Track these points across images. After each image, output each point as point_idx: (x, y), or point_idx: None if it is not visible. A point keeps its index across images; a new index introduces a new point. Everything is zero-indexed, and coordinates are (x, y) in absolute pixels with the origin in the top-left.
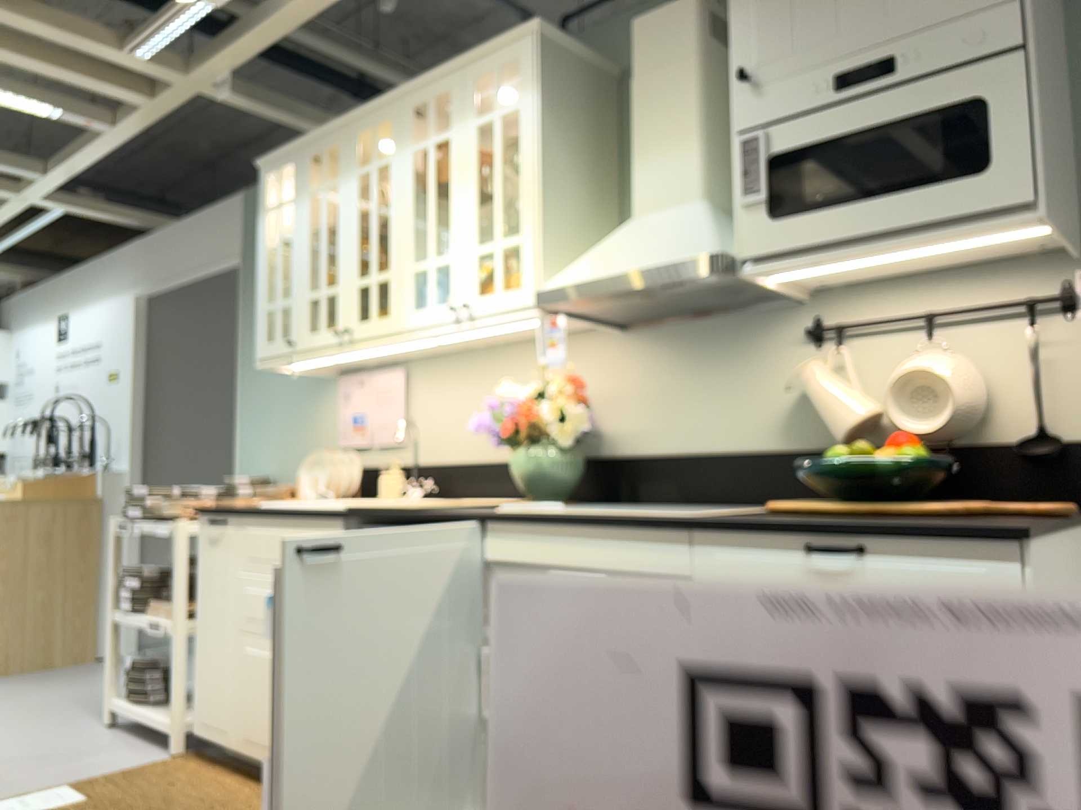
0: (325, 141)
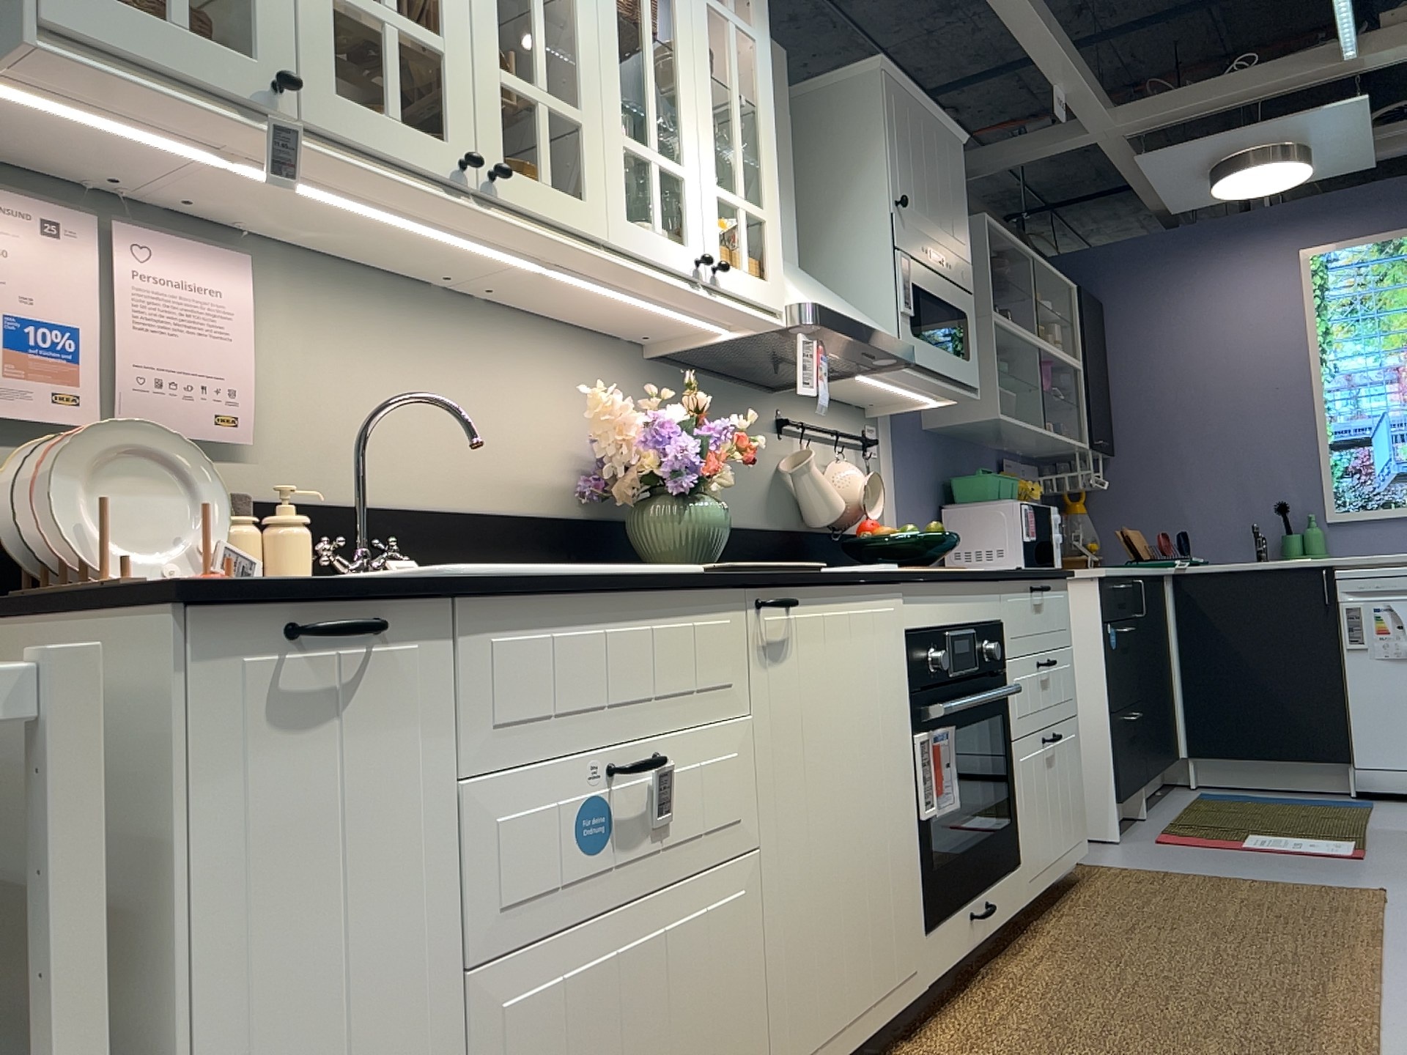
0: None
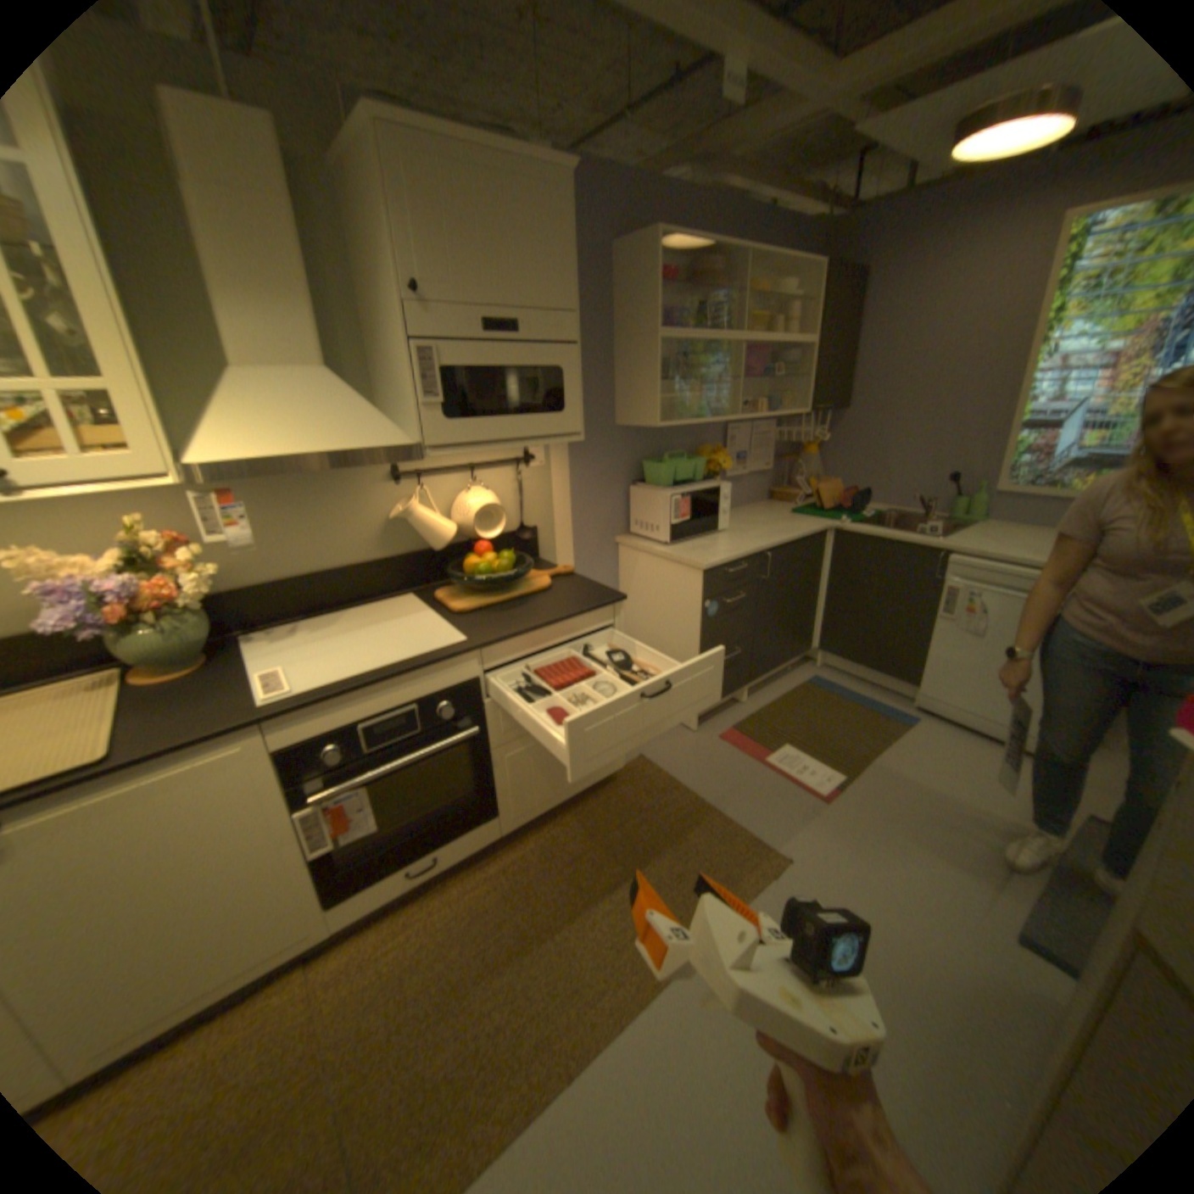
0: None
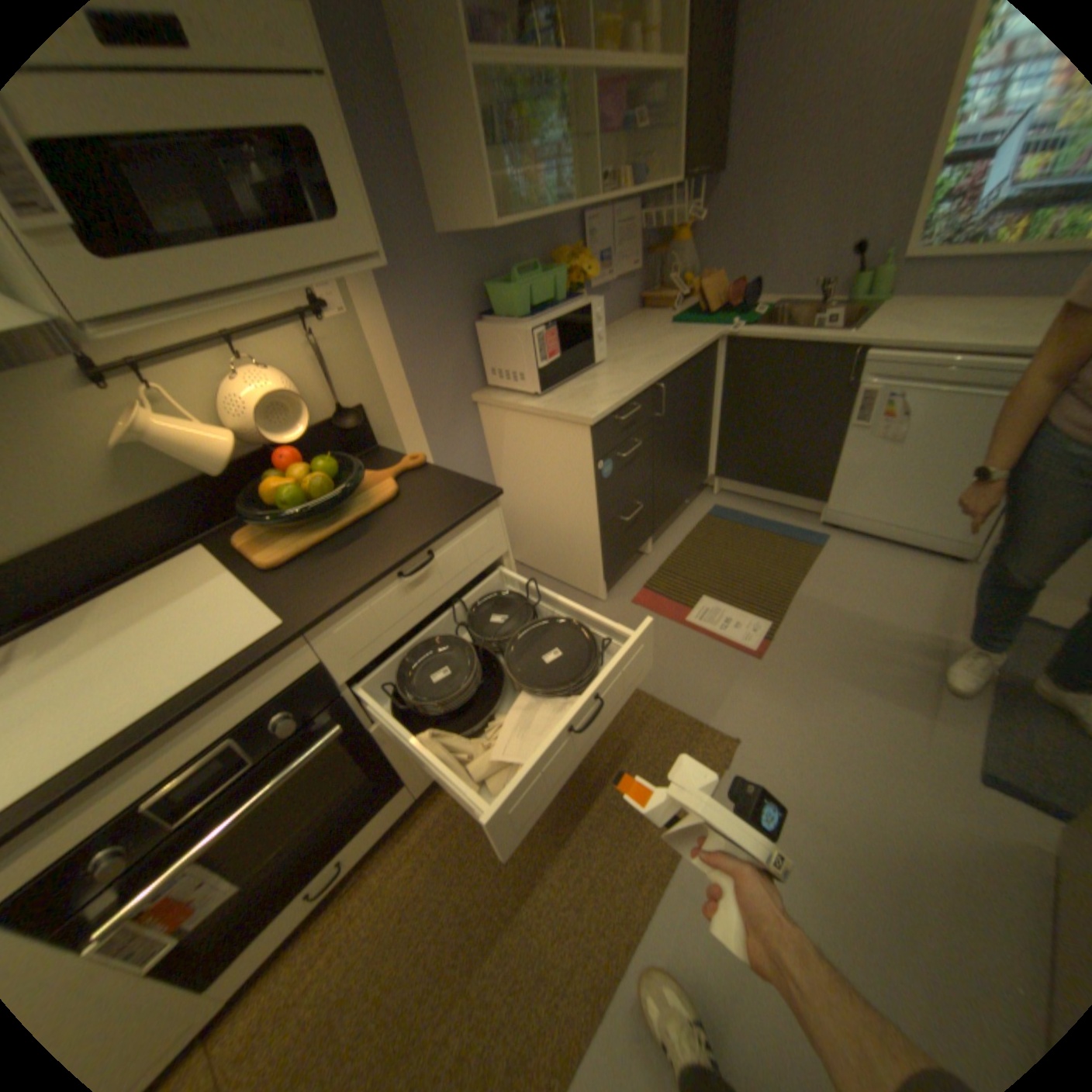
0: None
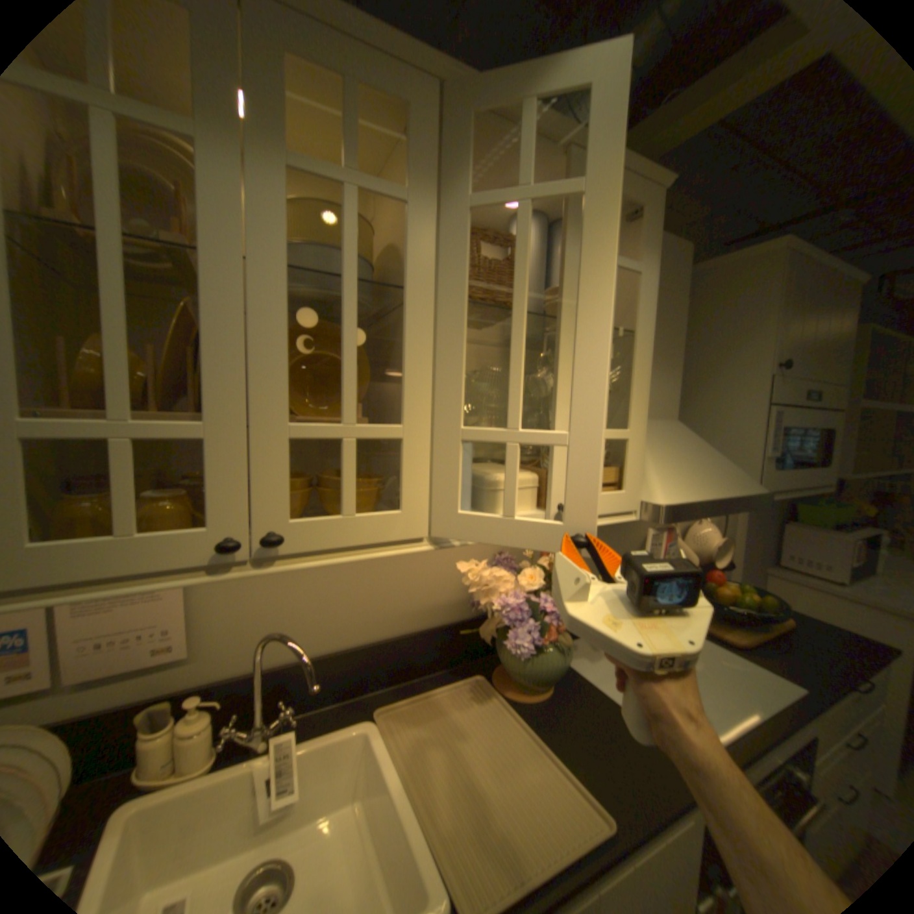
0: None
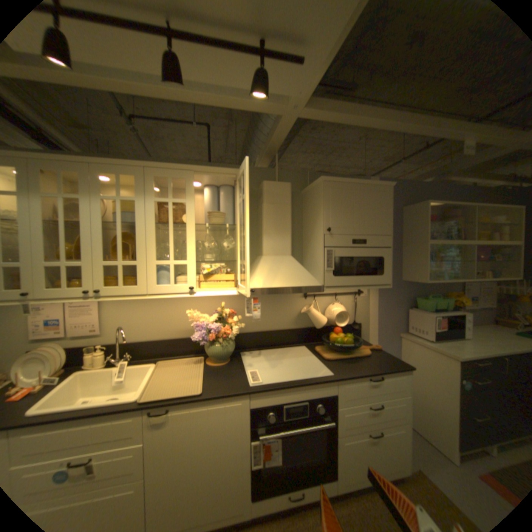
0: (61, 165)
